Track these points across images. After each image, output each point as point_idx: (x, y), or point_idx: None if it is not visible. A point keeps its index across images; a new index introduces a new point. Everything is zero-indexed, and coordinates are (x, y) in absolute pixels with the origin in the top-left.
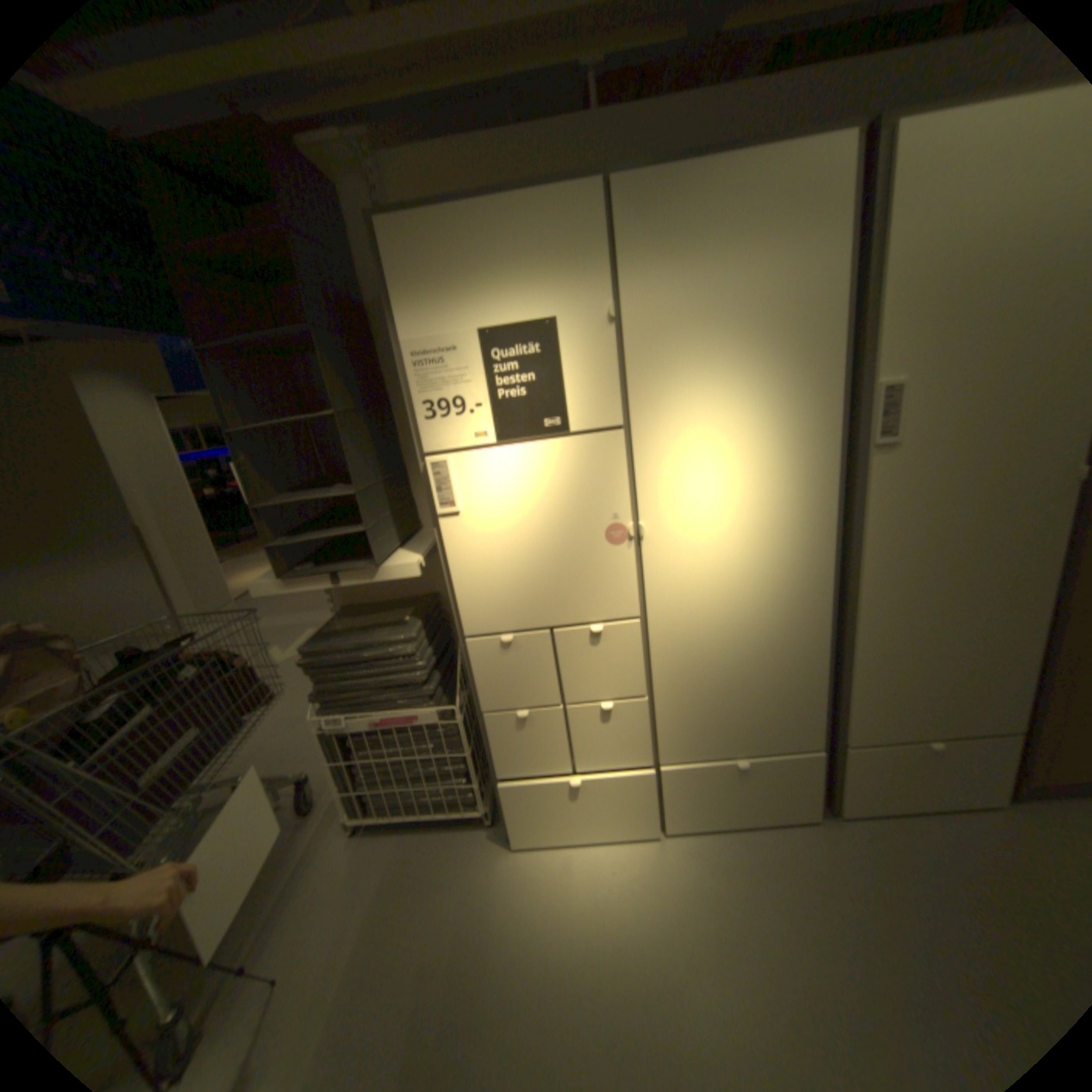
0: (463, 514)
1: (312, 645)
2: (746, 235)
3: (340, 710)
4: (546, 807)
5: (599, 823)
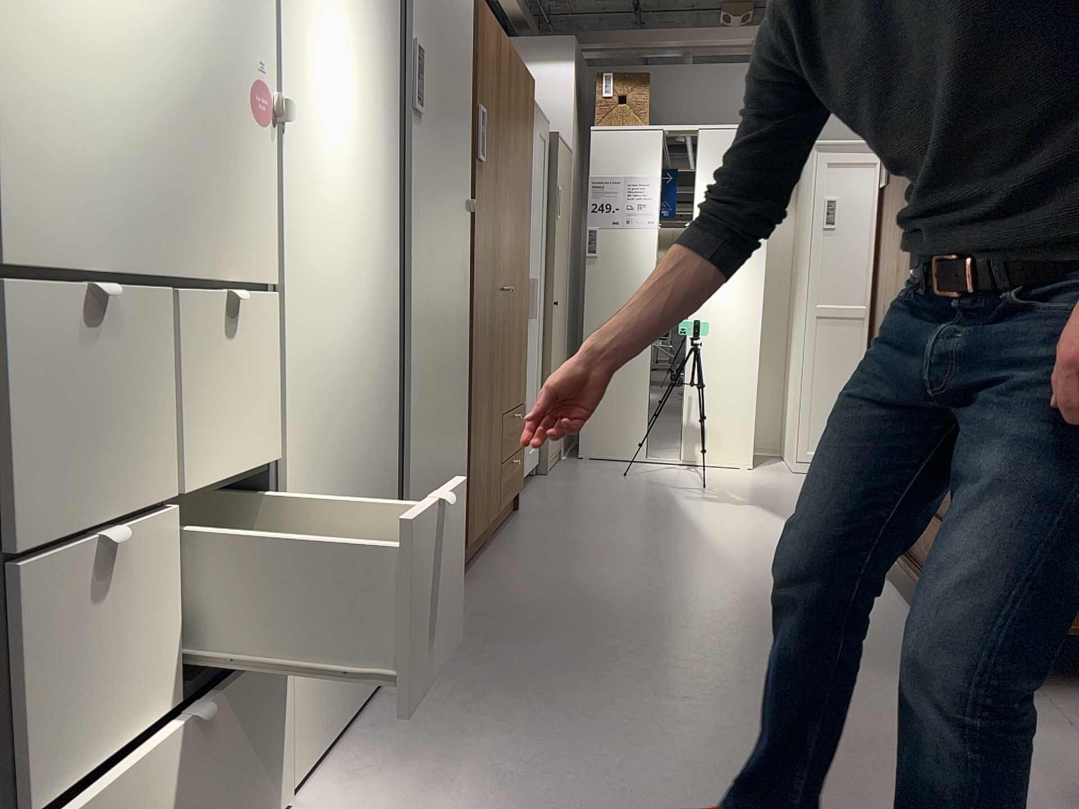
0: None
1: None
2: None
3: None
4: None
5: None
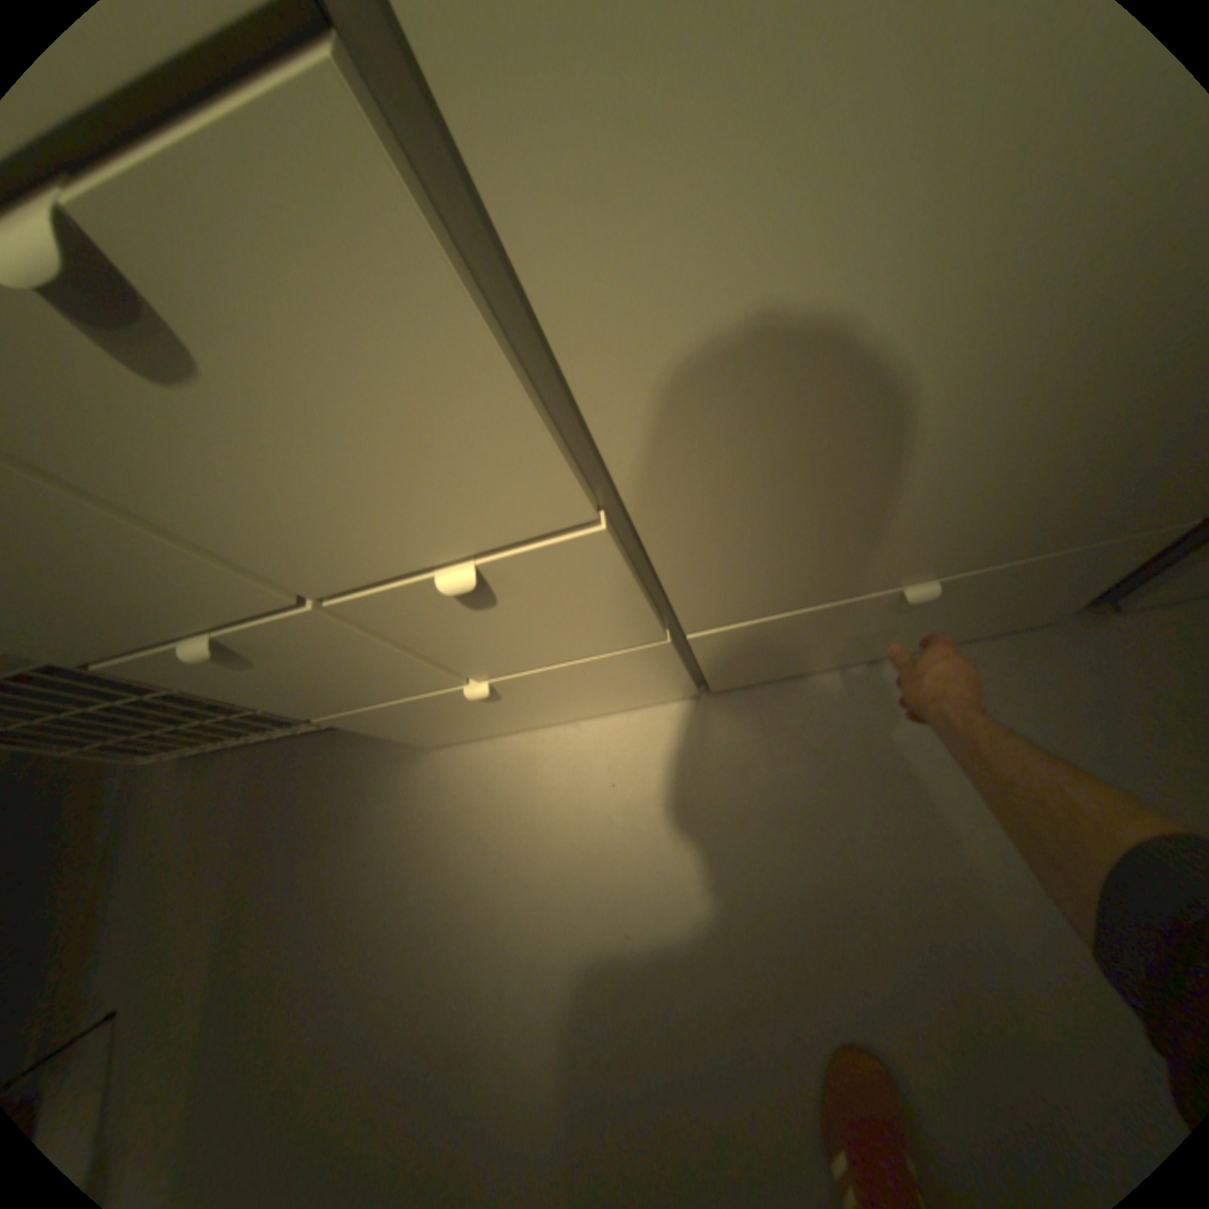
0: None
1: None
2: None
3: None
4: (447, 718)
5: (571, 709)
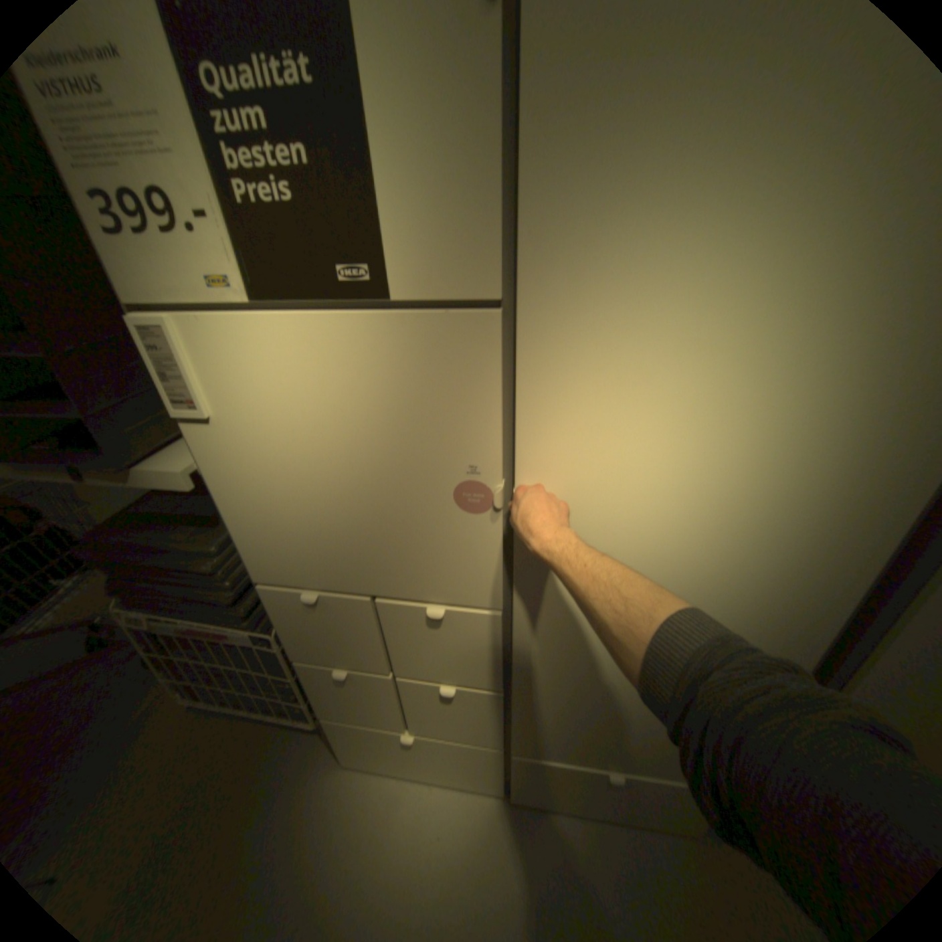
0: (215, 422)
1: (101, 533)
2: None
3: (143, 608)
4: (375, 751)
5: (436, 776)
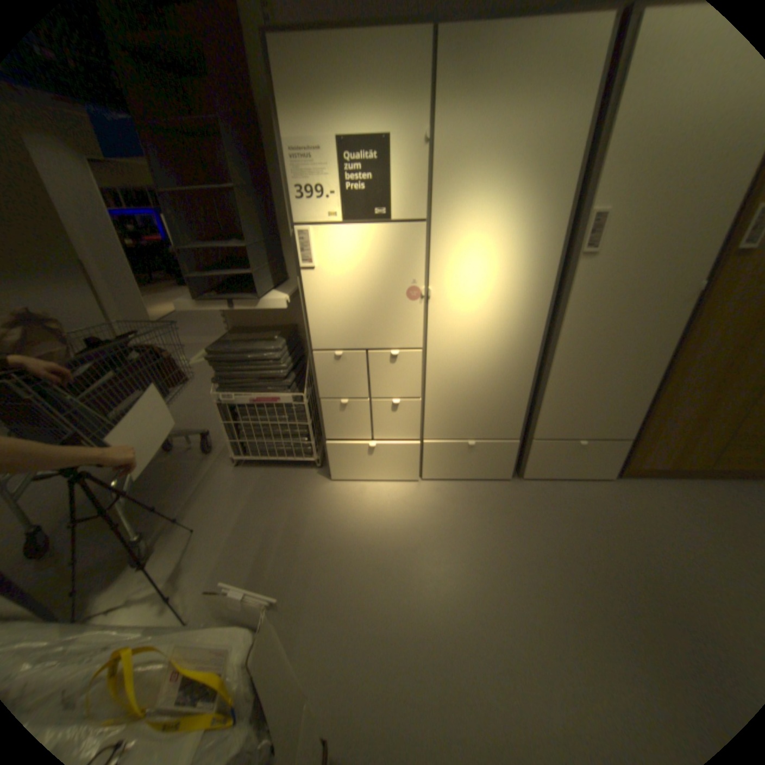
0: (317, 268)
1: (215, 347)
2: (526, 87)
3: (231, 389)
4: (354, 457)
5: (384, 468)
